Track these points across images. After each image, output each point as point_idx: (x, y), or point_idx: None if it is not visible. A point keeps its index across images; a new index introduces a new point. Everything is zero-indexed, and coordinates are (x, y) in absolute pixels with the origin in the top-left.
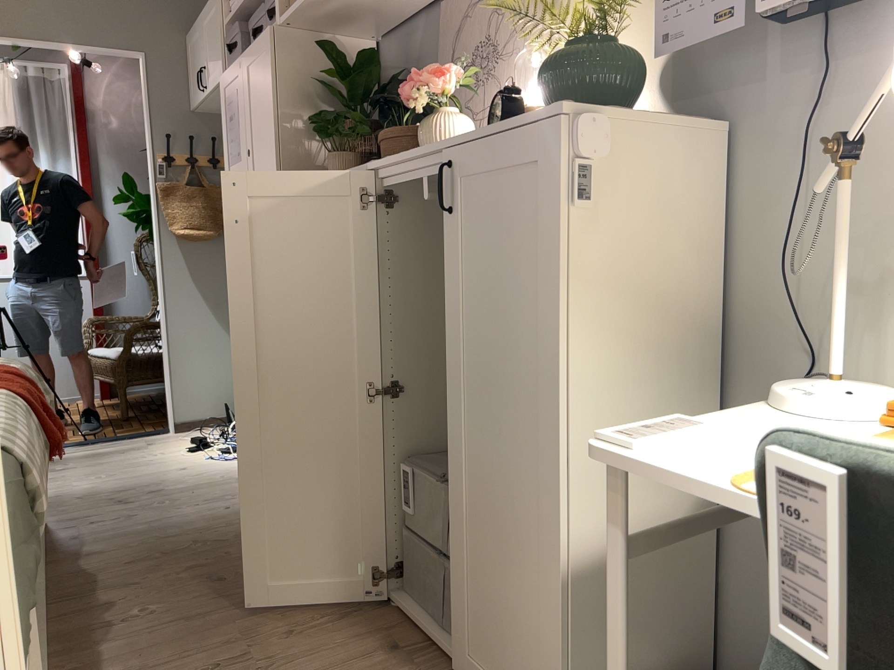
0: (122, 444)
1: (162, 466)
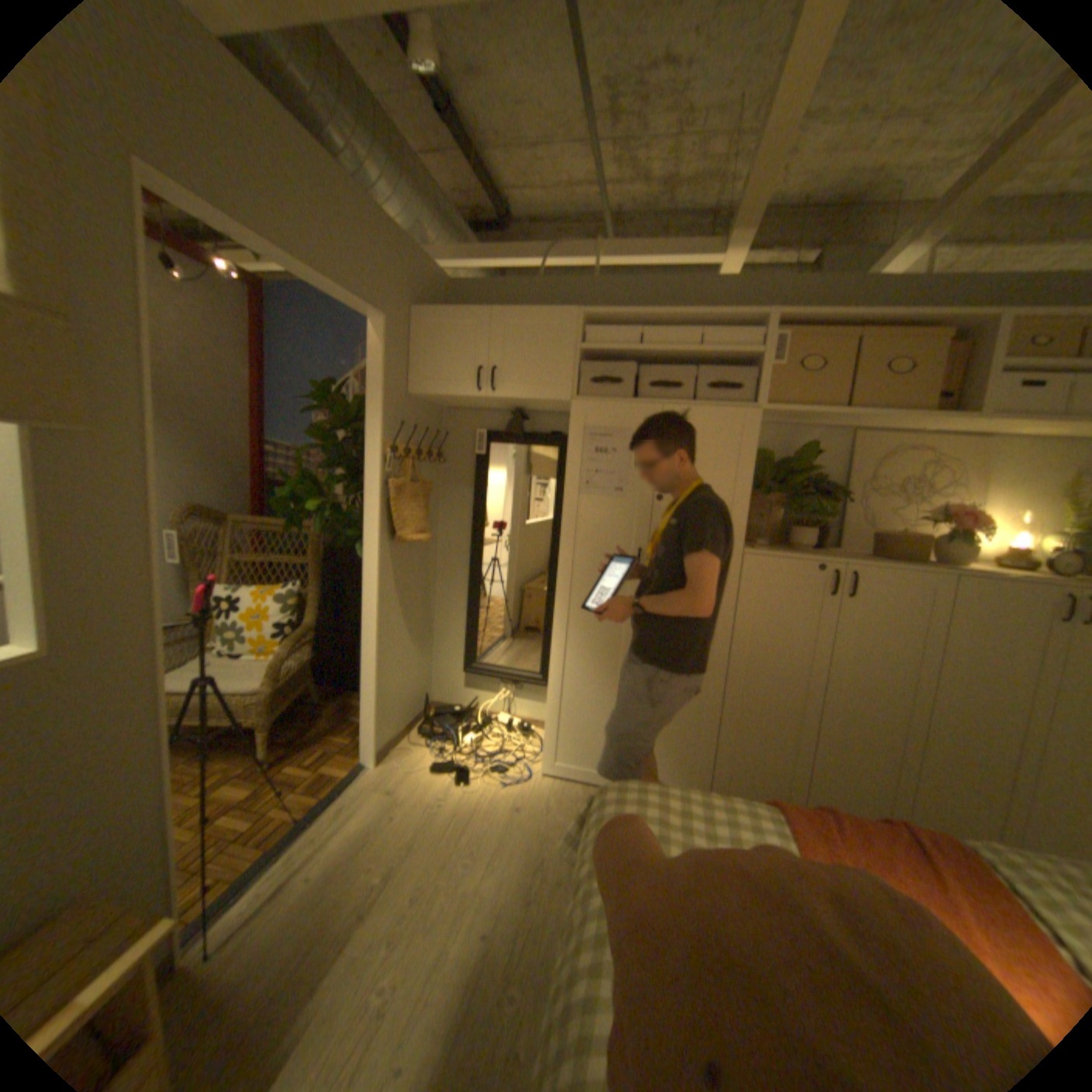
0: (352, 806)
1: (487, 815)
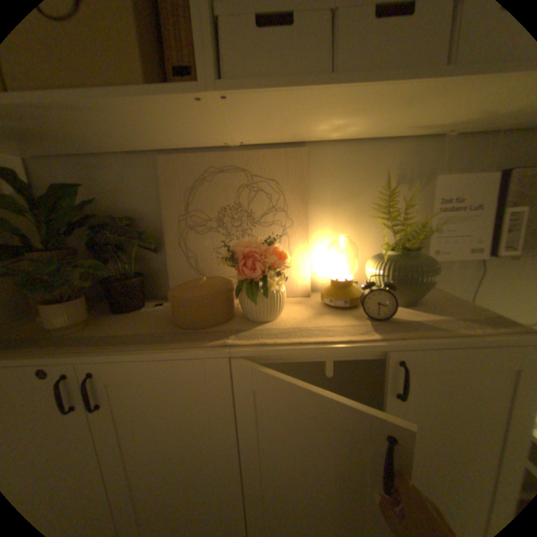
0: None
1: None
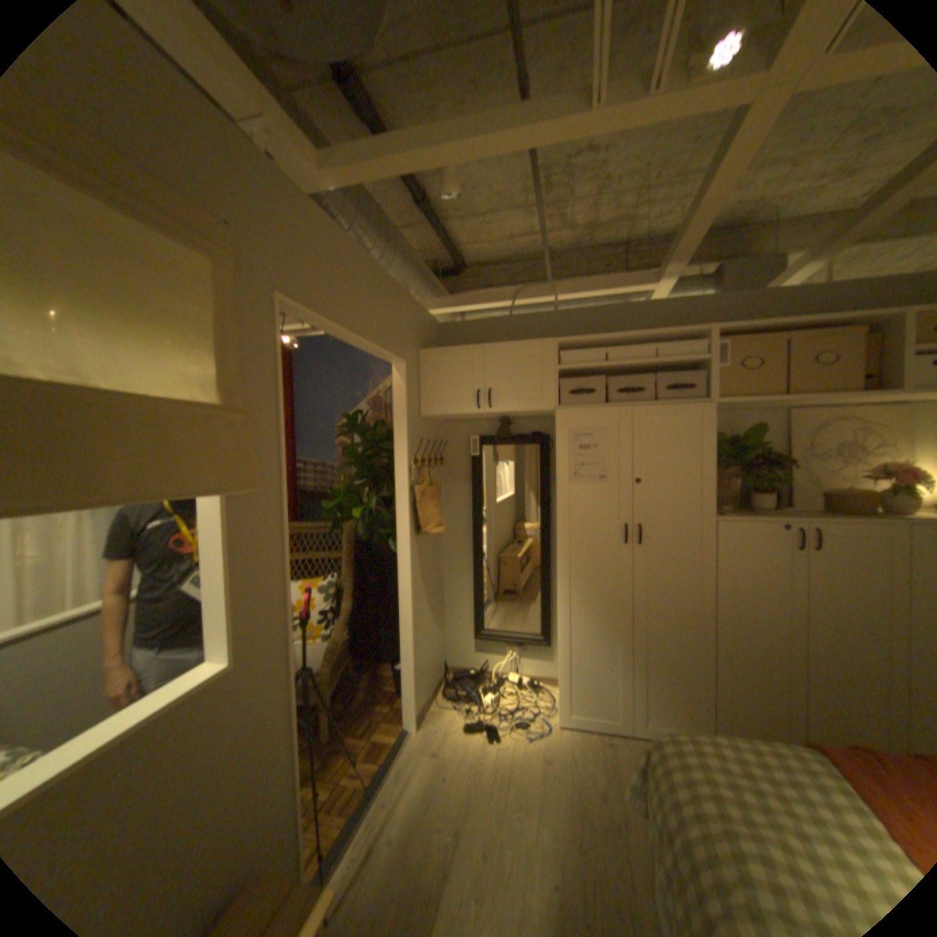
0: (407, 771)
1: (523, 771)
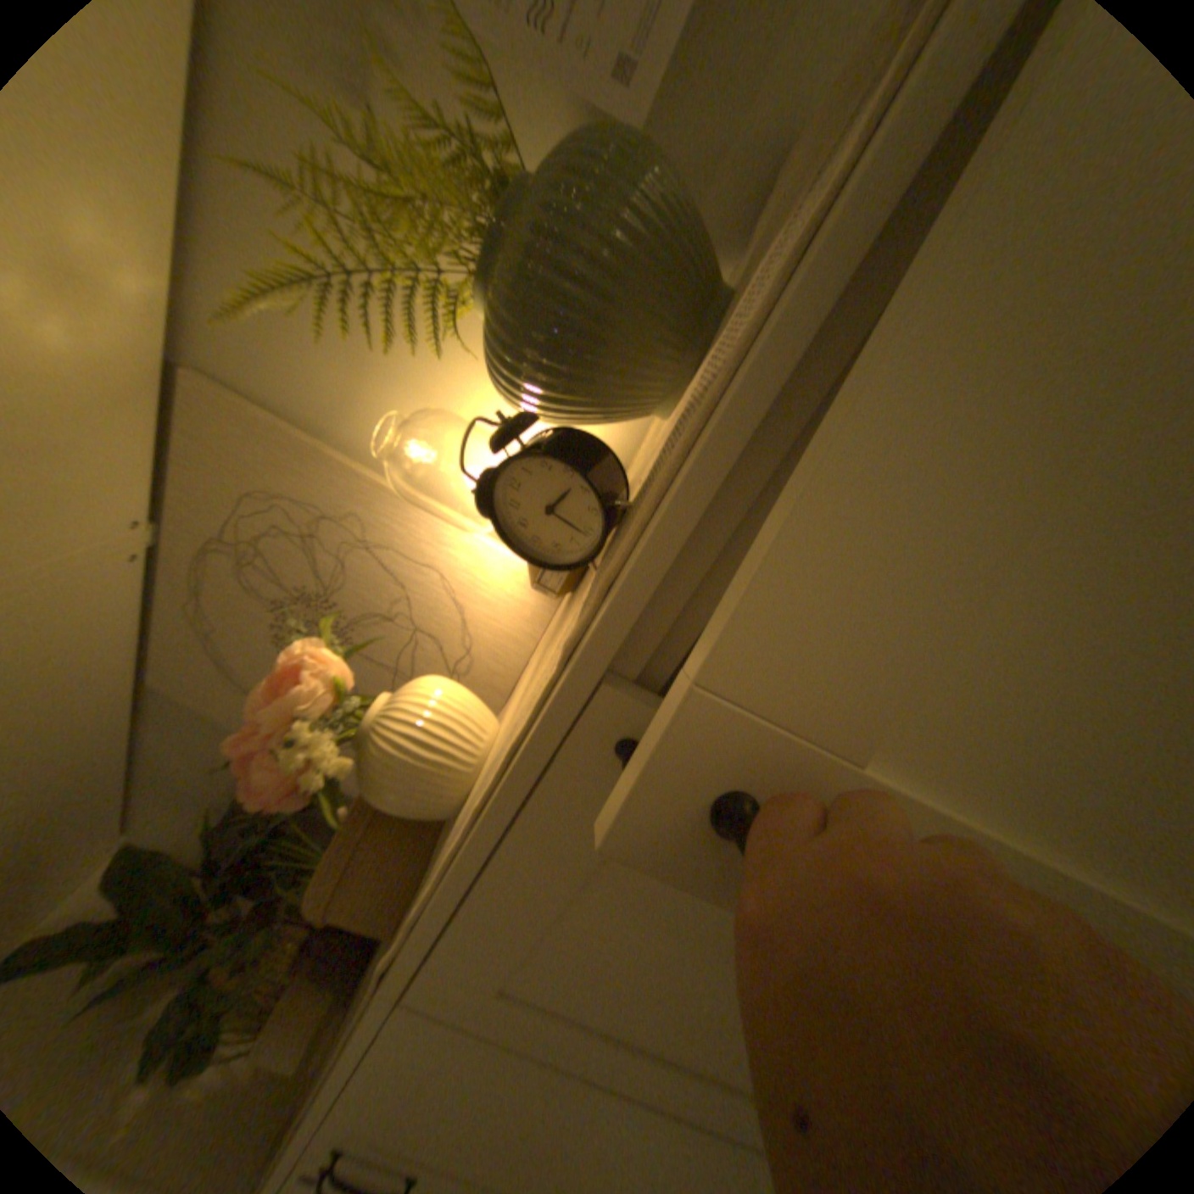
0: None
1: None
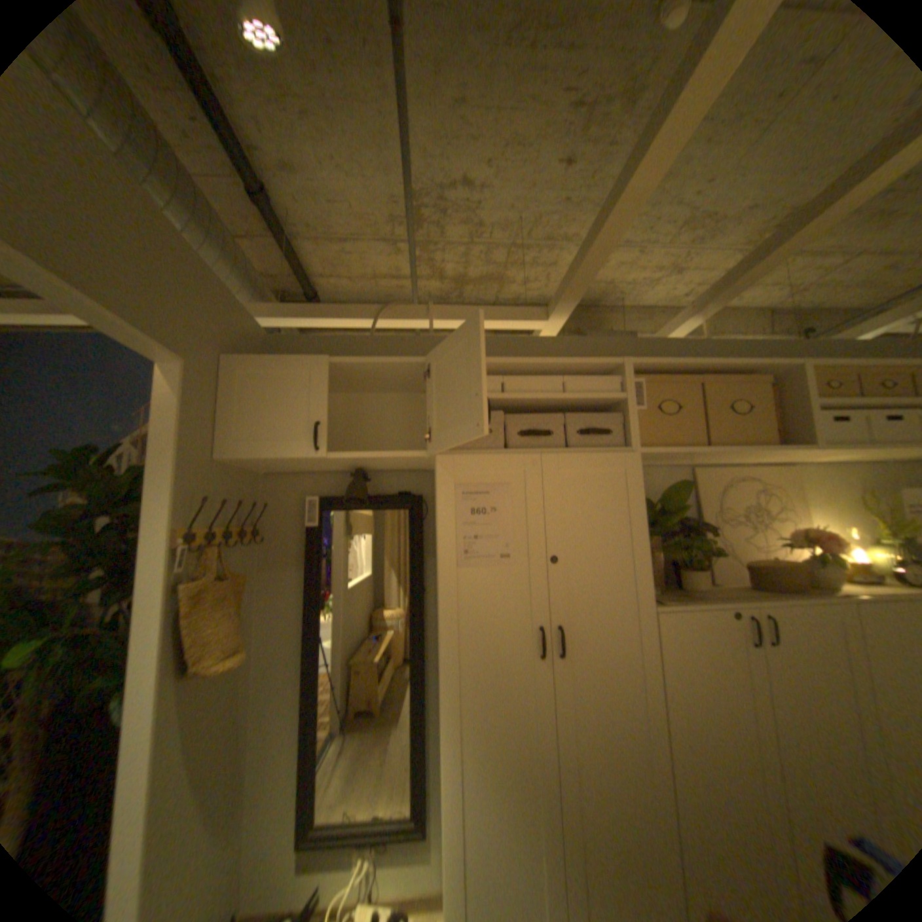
0: None
1: None
